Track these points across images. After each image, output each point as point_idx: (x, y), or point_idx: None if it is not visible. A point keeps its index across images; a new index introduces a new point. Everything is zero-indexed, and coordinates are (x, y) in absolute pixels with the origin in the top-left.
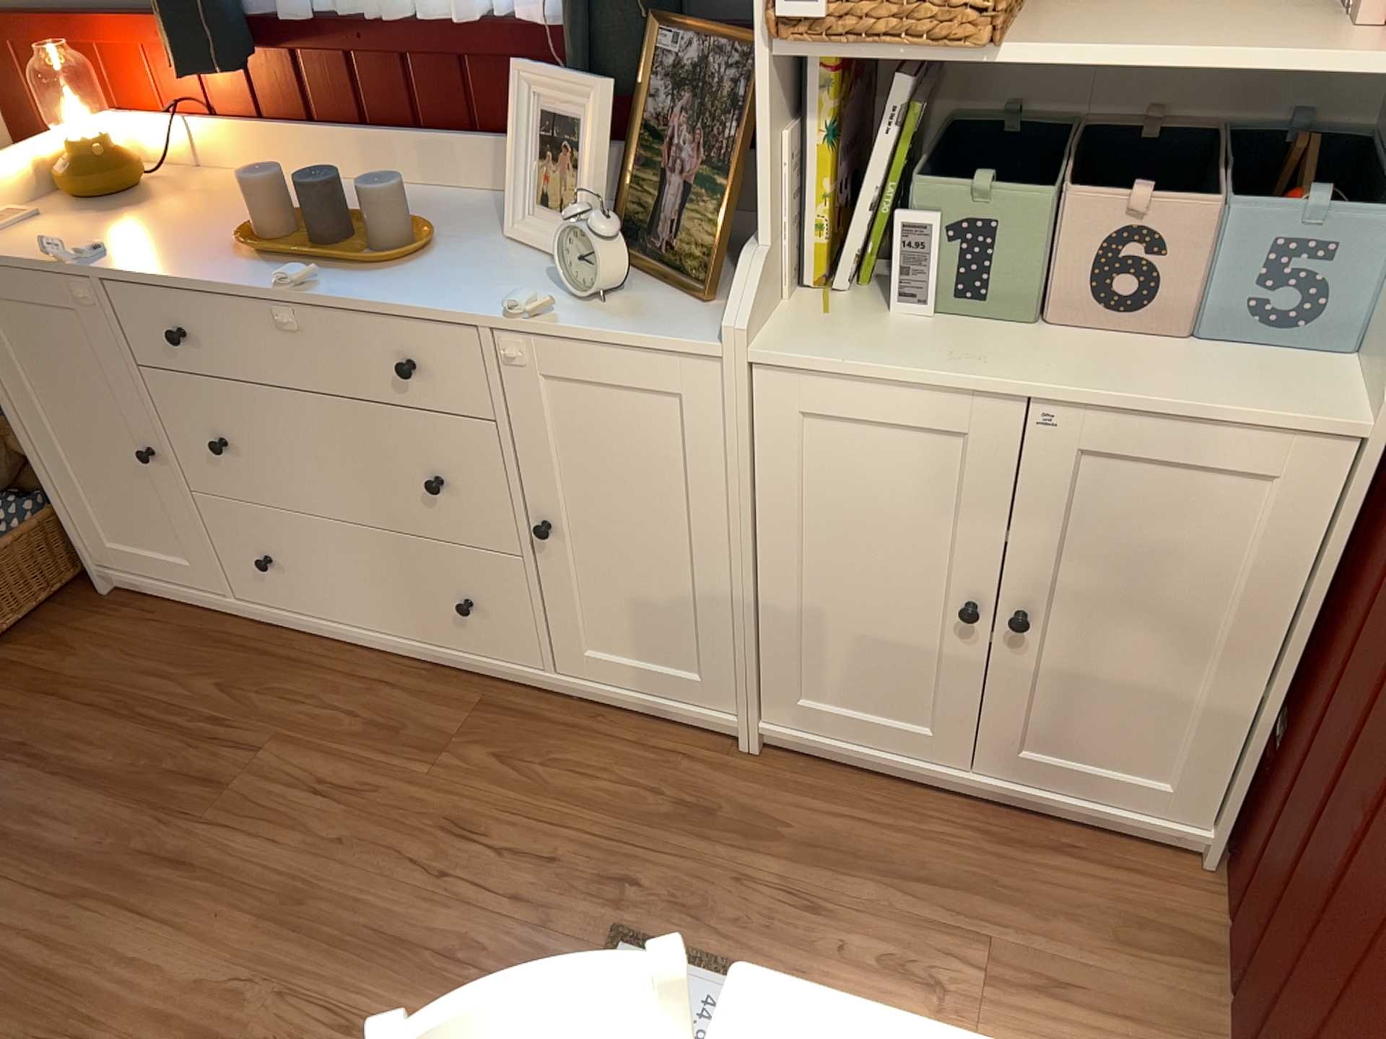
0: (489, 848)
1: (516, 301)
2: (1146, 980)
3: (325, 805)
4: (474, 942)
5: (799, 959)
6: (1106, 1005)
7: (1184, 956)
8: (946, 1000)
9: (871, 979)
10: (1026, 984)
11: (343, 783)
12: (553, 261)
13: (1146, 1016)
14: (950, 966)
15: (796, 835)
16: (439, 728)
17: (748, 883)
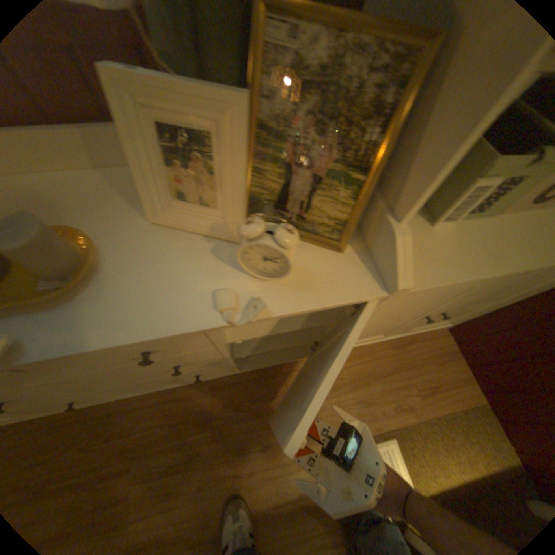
0: (259, 456)
1: (225, 304)
2: (454, 377)
3: (180, 483)
4: (282, 500)
5: (378, 430)
6: (451, 391)
7: (457, 363)
8: (419, 416)
9: (399, 423)
10: (433, 397)
11: (178, 467)
12: (204, 237)
13: (460, 388)
14: (414, 404)
15: (349, 384)
16: (201, 415)
17: (348, 411)
